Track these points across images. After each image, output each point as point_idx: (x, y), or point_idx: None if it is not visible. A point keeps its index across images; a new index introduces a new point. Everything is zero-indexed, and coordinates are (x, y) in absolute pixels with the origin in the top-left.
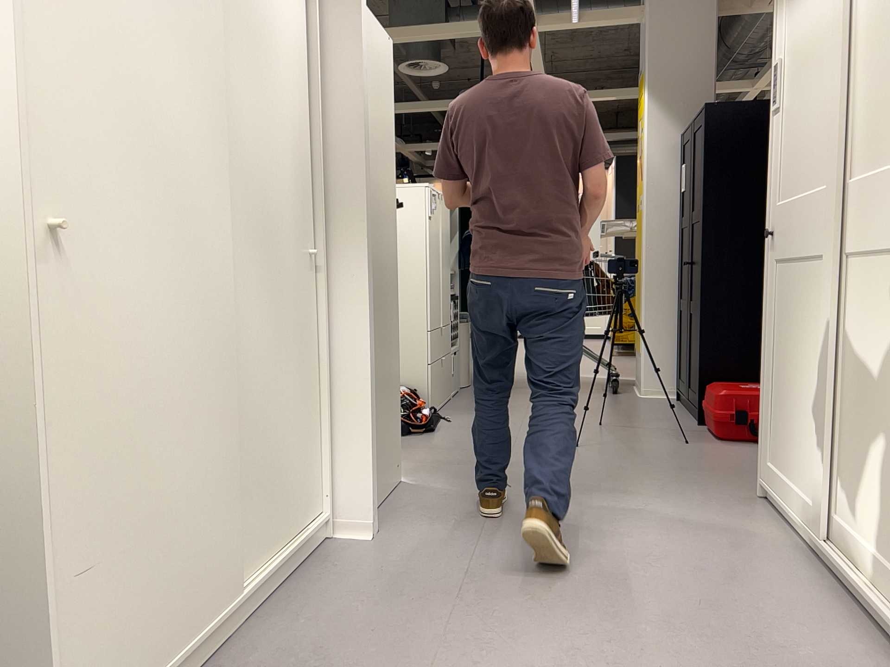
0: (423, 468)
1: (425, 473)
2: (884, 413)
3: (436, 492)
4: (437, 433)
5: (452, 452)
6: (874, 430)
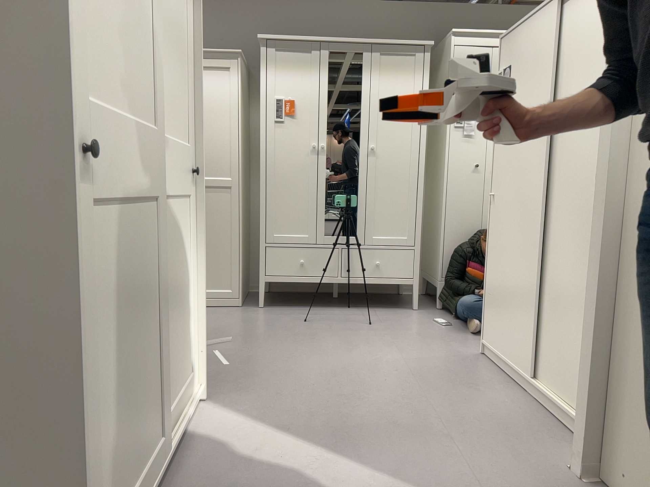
0: None
1: None
2: (178, 301)
3: None
4: None
5: None
6: (175, 318)
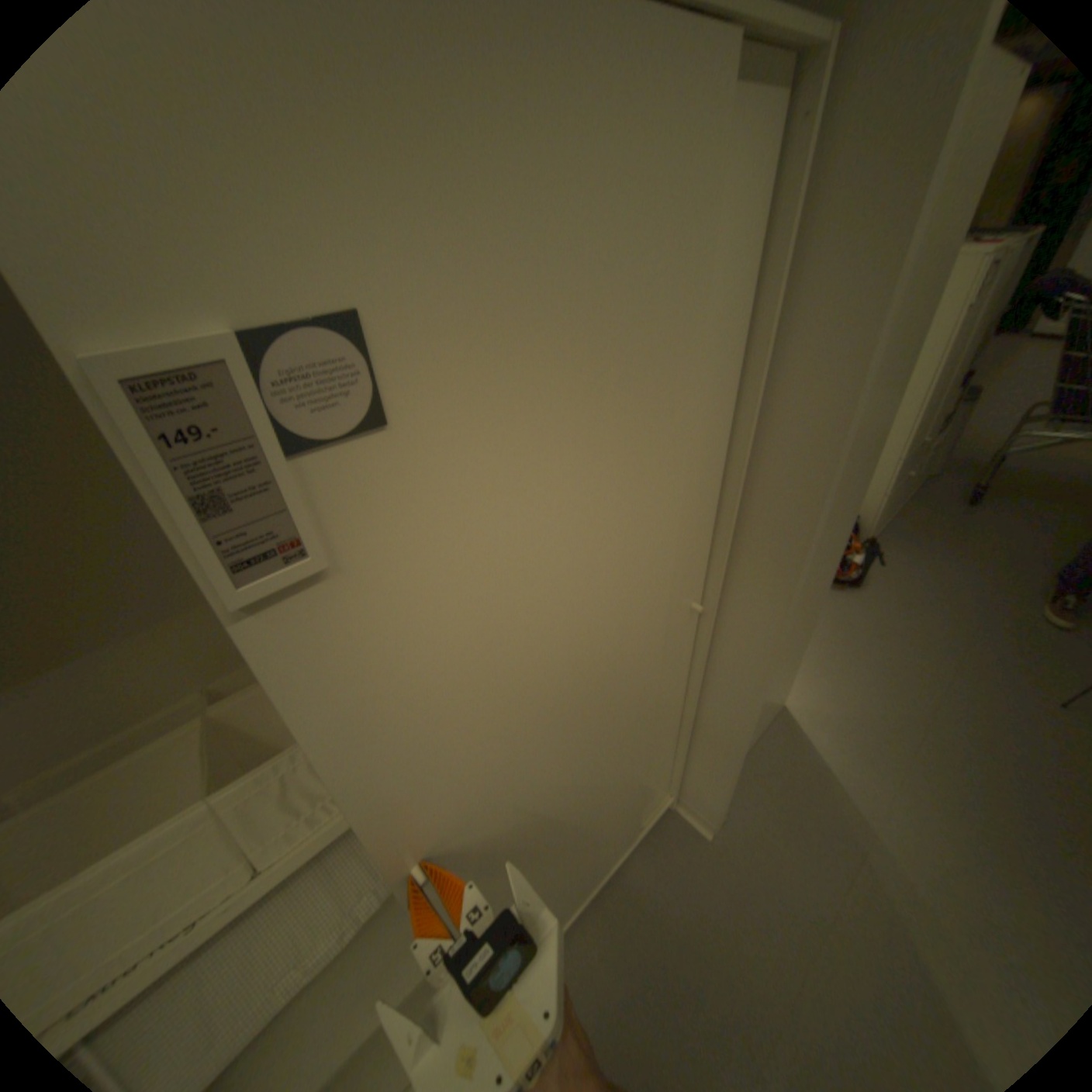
0: (819, 685)
1: (819, 698)
2: None
3: (817, 761)
4: (863, 594)
5: (867, 655)
6: None
